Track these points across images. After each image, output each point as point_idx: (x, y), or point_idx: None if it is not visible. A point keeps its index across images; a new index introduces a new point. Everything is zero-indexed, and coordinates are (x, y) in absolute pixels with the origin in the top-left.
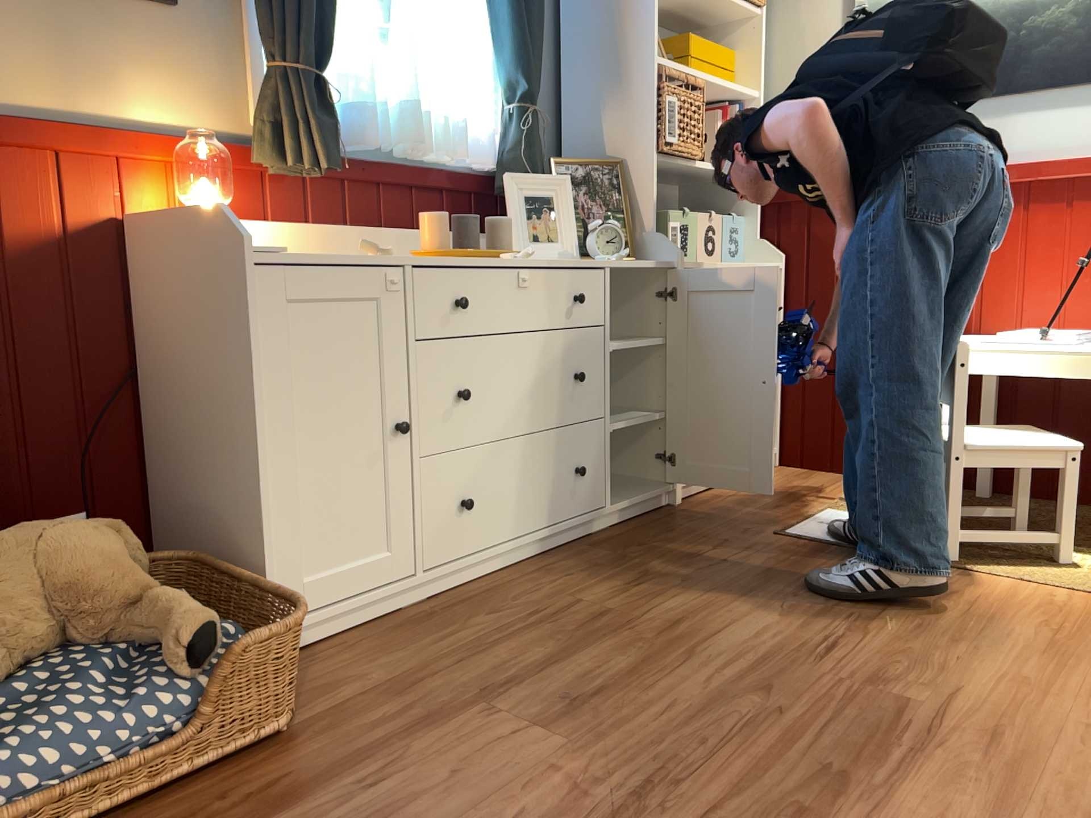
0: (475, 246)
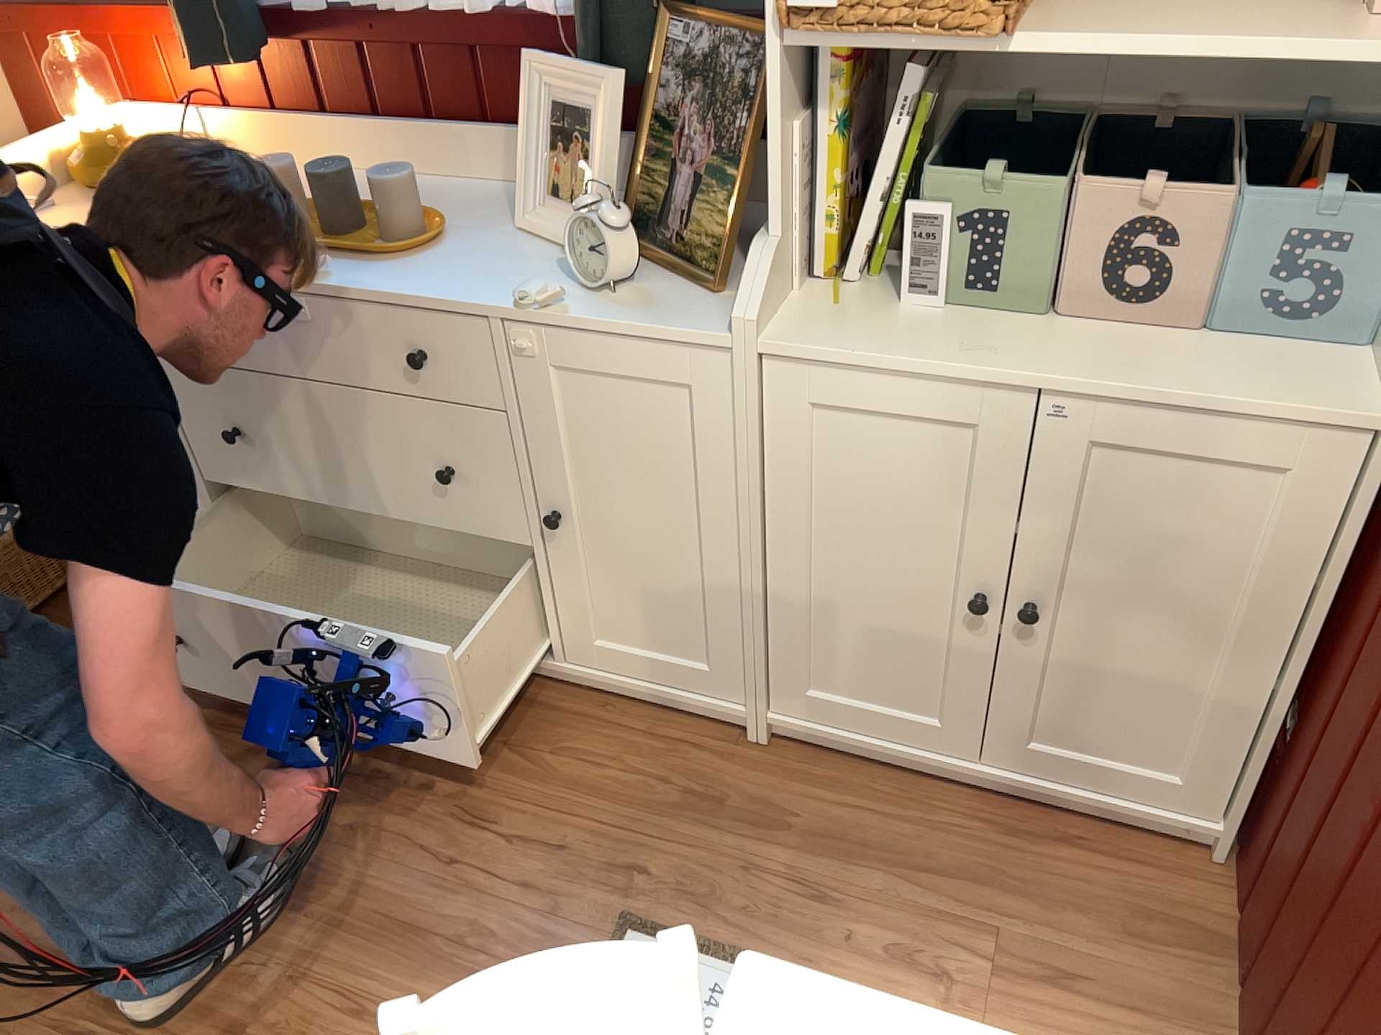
0: (346, 227)
